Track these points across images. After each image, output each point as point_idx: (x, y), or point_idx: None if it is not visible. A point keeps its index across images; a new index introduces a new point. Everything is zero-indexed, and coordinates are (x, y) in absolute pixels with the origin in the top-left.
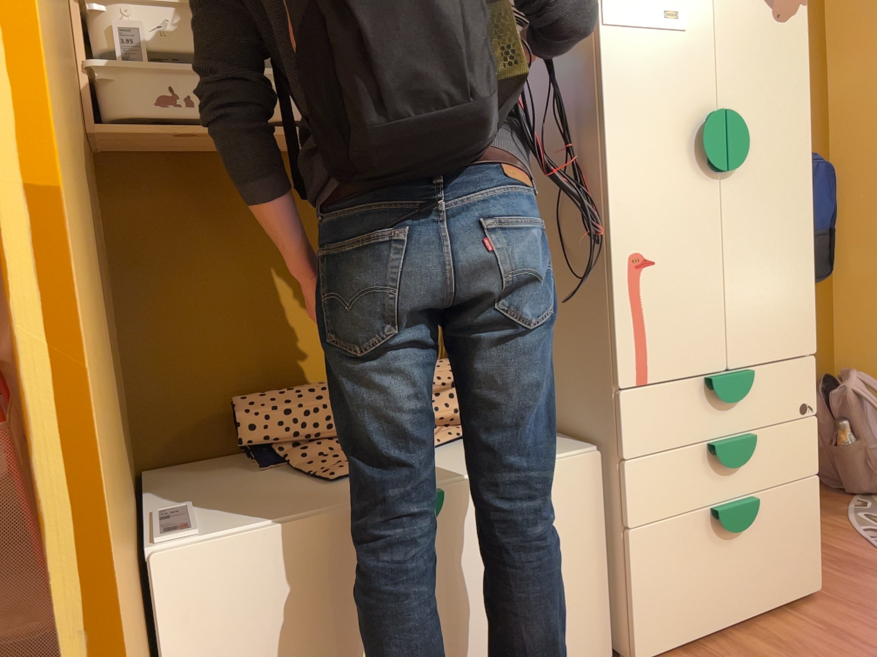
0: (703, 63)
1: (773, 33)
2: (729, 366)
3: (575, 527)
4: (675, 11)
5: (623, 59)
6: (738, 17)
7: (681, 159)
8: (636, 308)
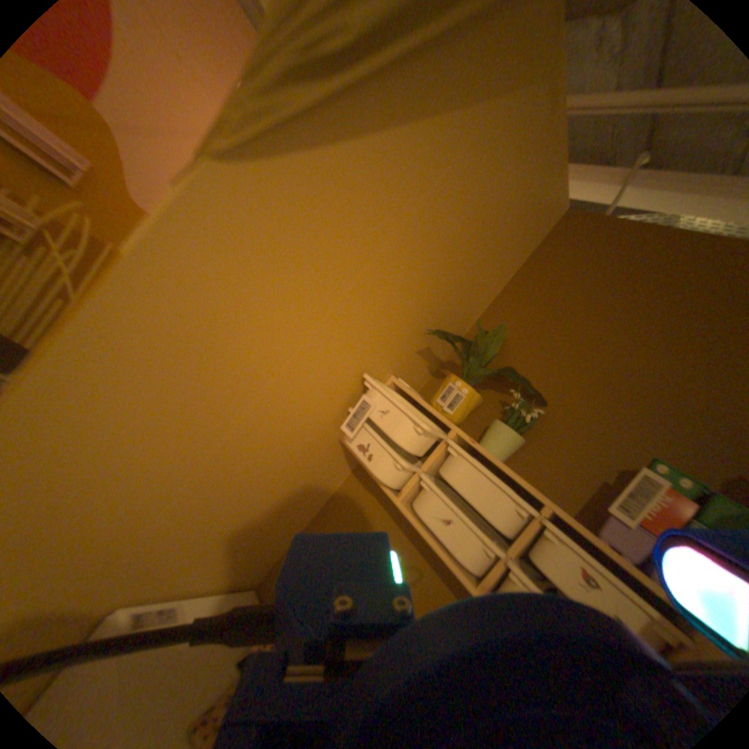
0: None
1: None
2: None
3: None
4: None
5: None
6: None
7: None
8: None
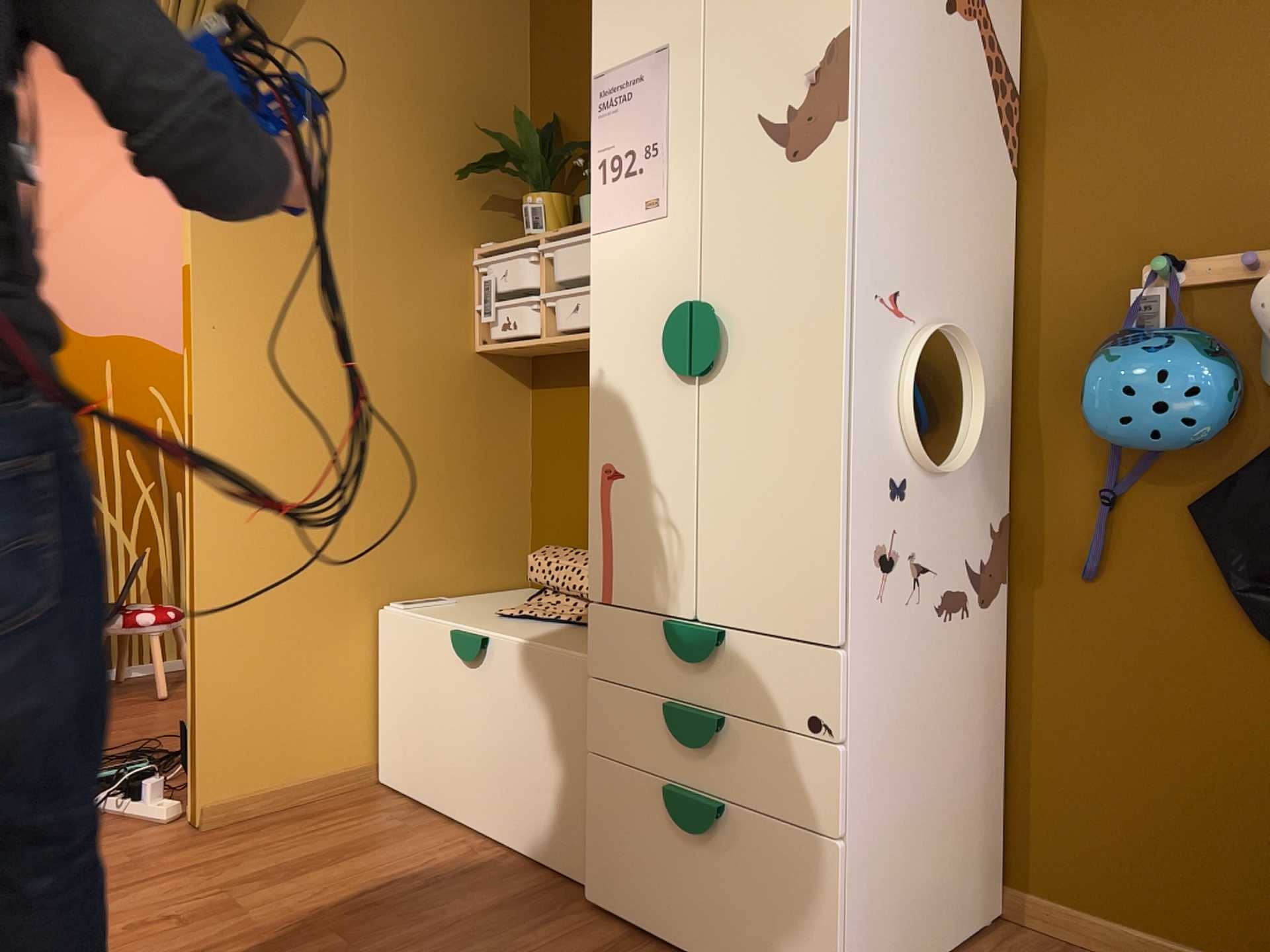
0: (683, 246)
1: (782, 180)
2: (695, 616)
3: (570, 727)
4: (654, 197)
5: (605, 262)
6: (732, 177)
7: (653, 361)
8: (603, 520)
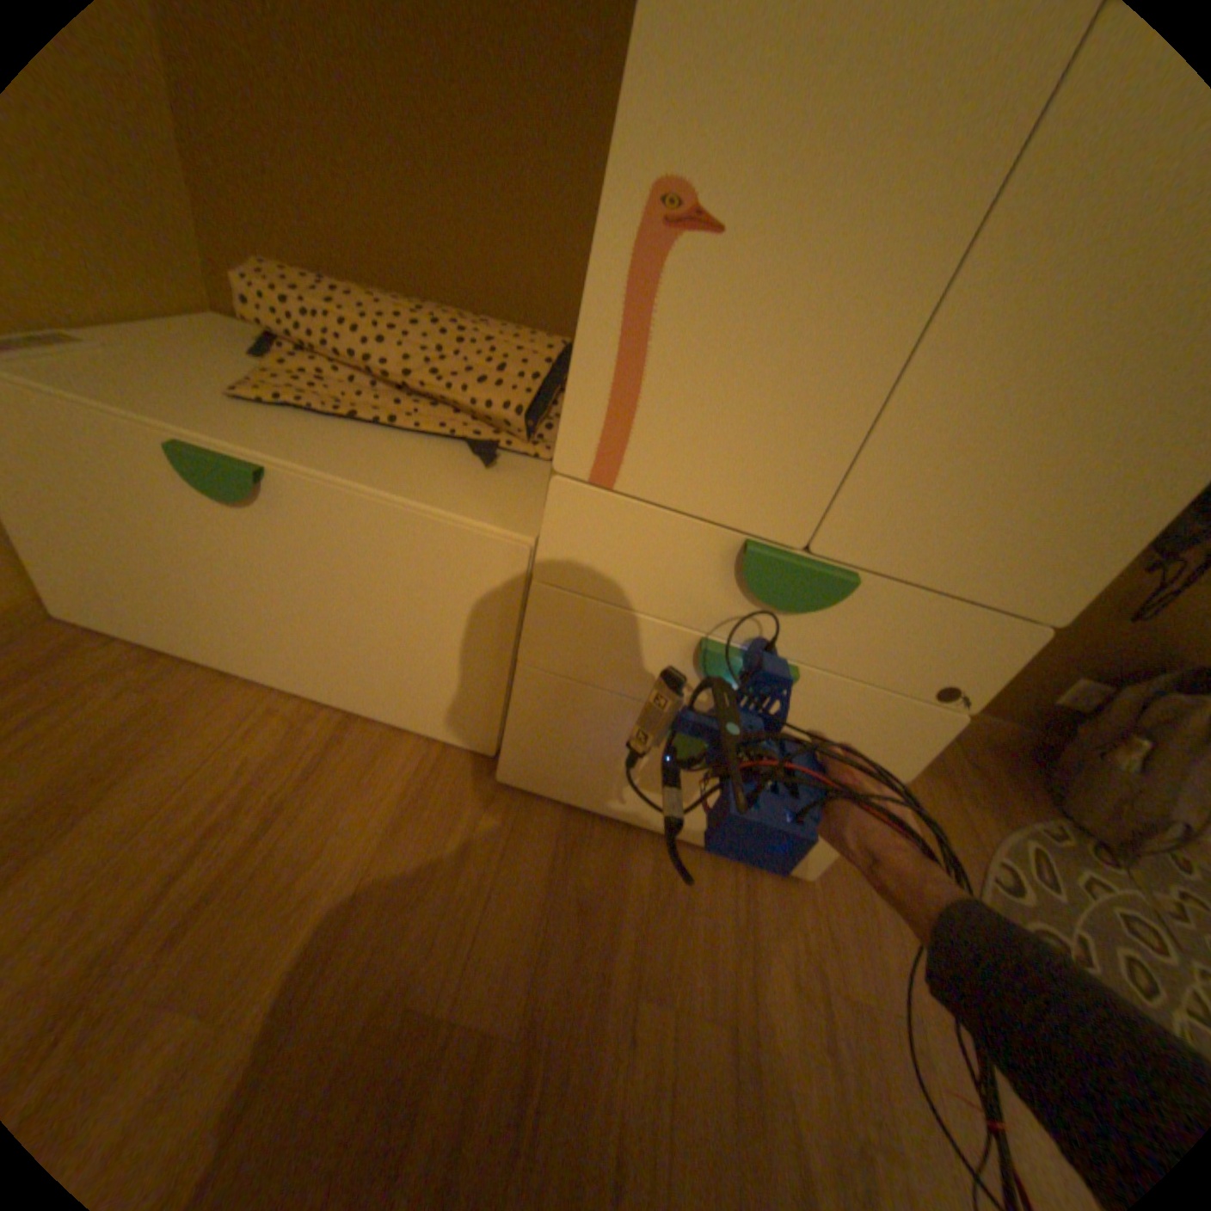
0: None
1: None
2: (808, 541)
3: (466, 612)
4: None
5: None
6: None
7: None
8: (630, 322)
